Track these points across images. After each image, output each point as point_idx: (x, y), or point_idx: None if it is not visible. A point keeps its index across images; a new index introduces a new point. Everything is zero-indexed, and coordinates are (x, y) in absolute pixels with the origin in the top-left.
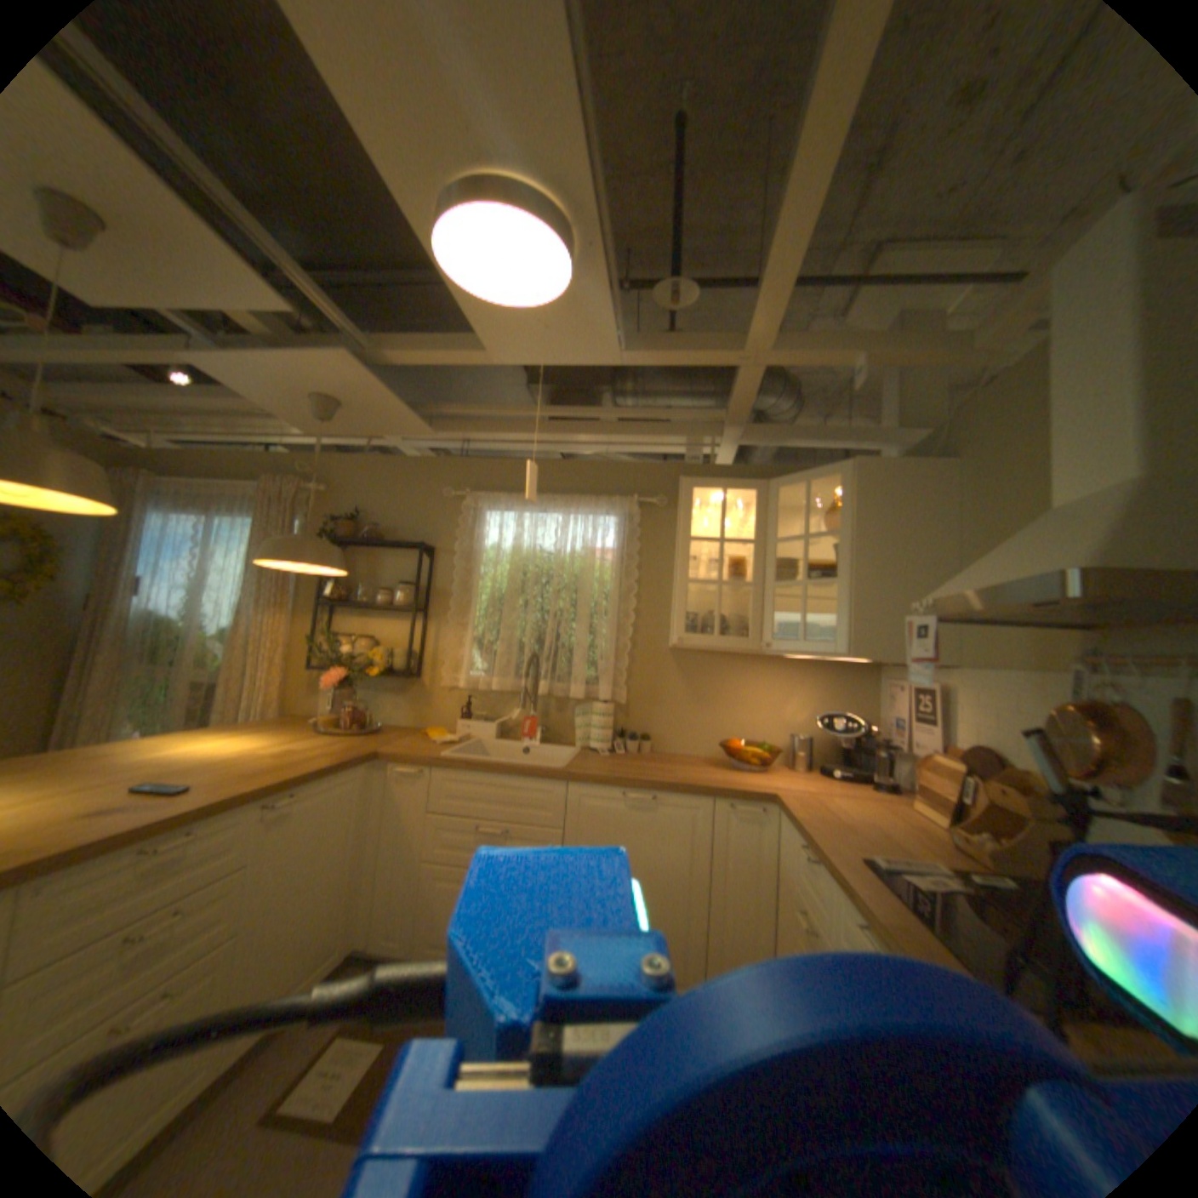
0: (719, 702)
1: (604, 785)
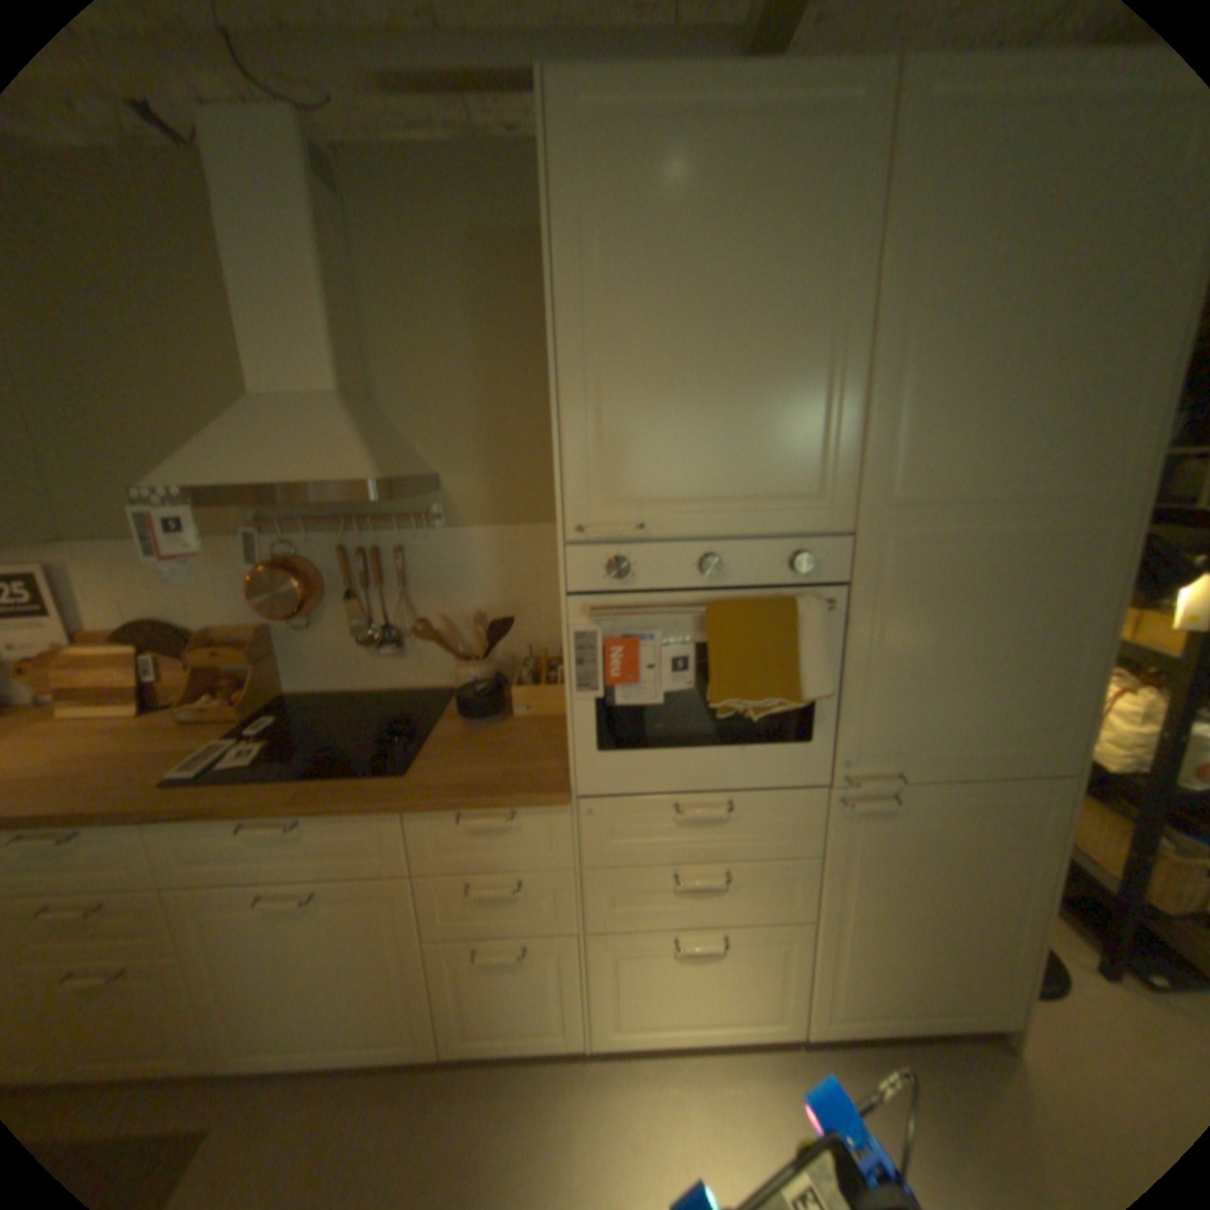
0: None
1: None
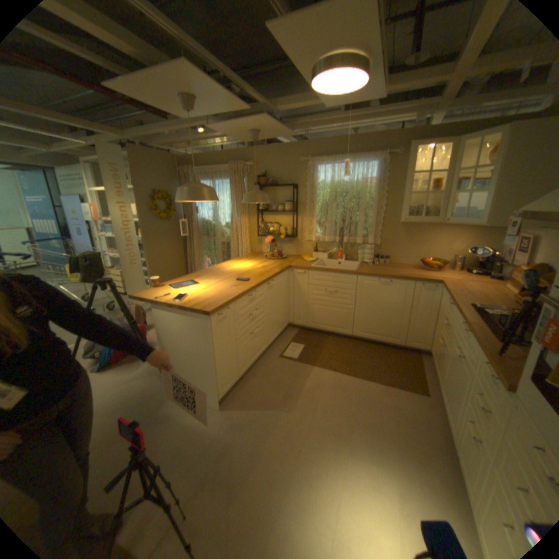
0: (422, 242)
1: (371, 276)
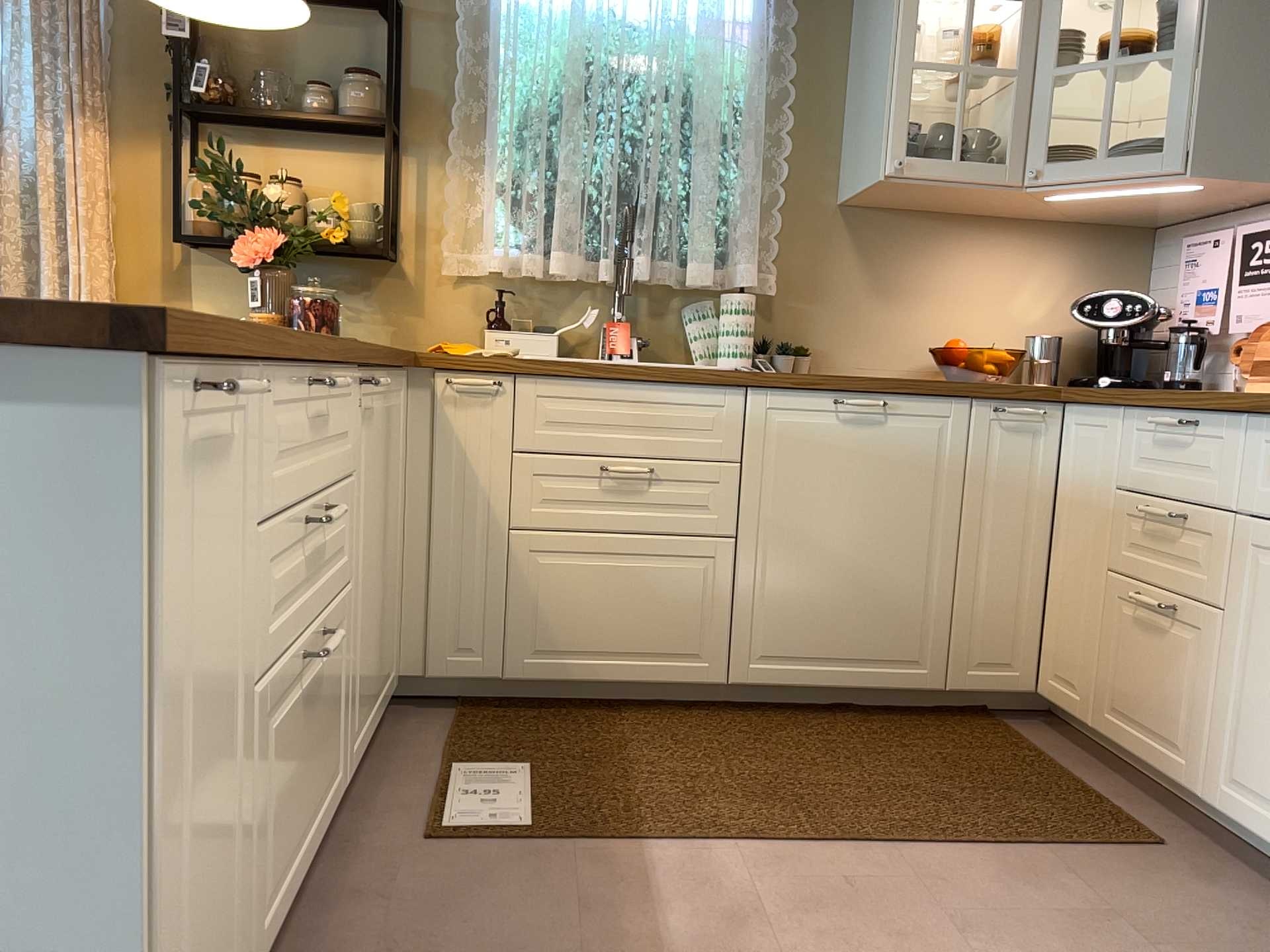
0: (919, 290)
1: (810, 387)
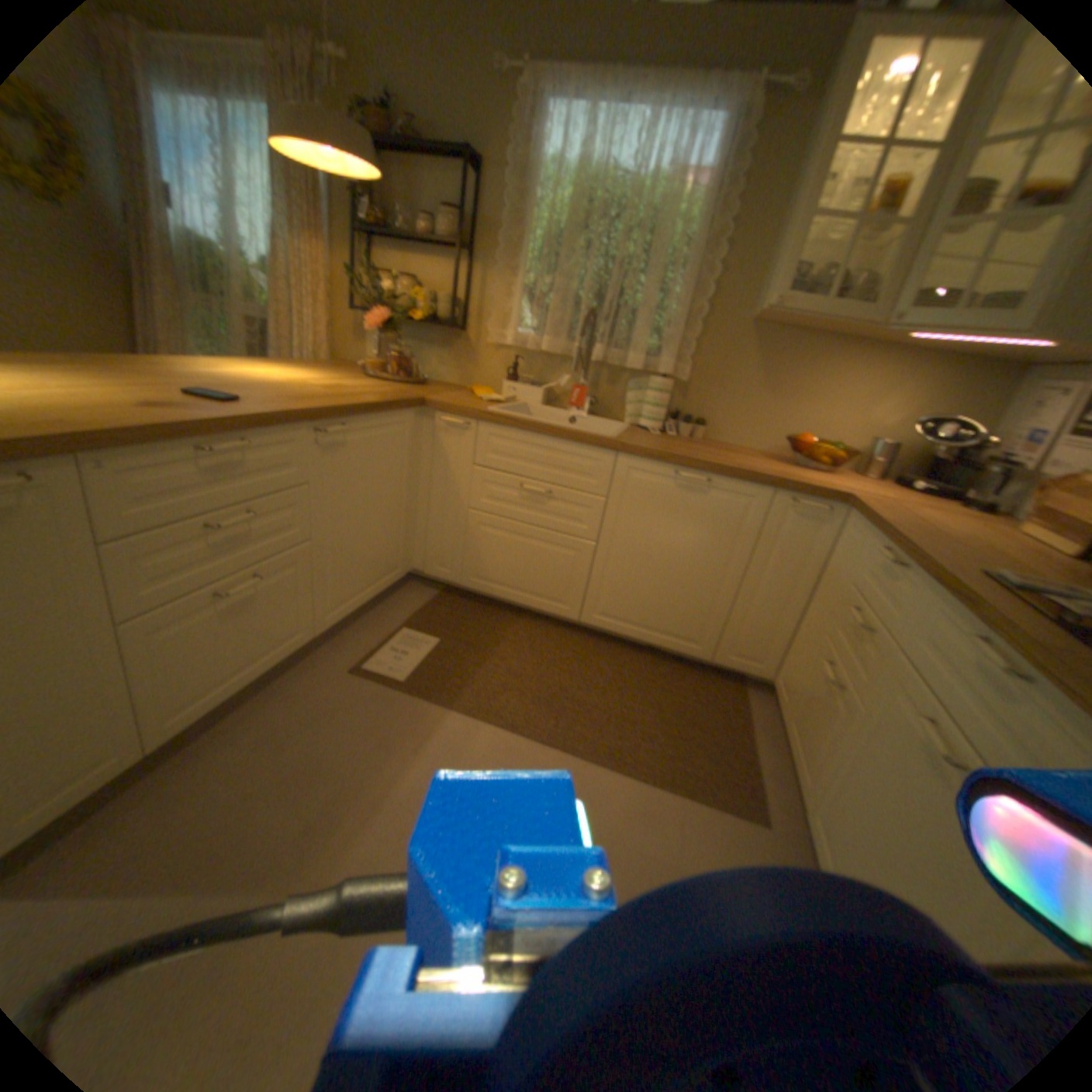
0: (799, 393)
1: (658, 461)
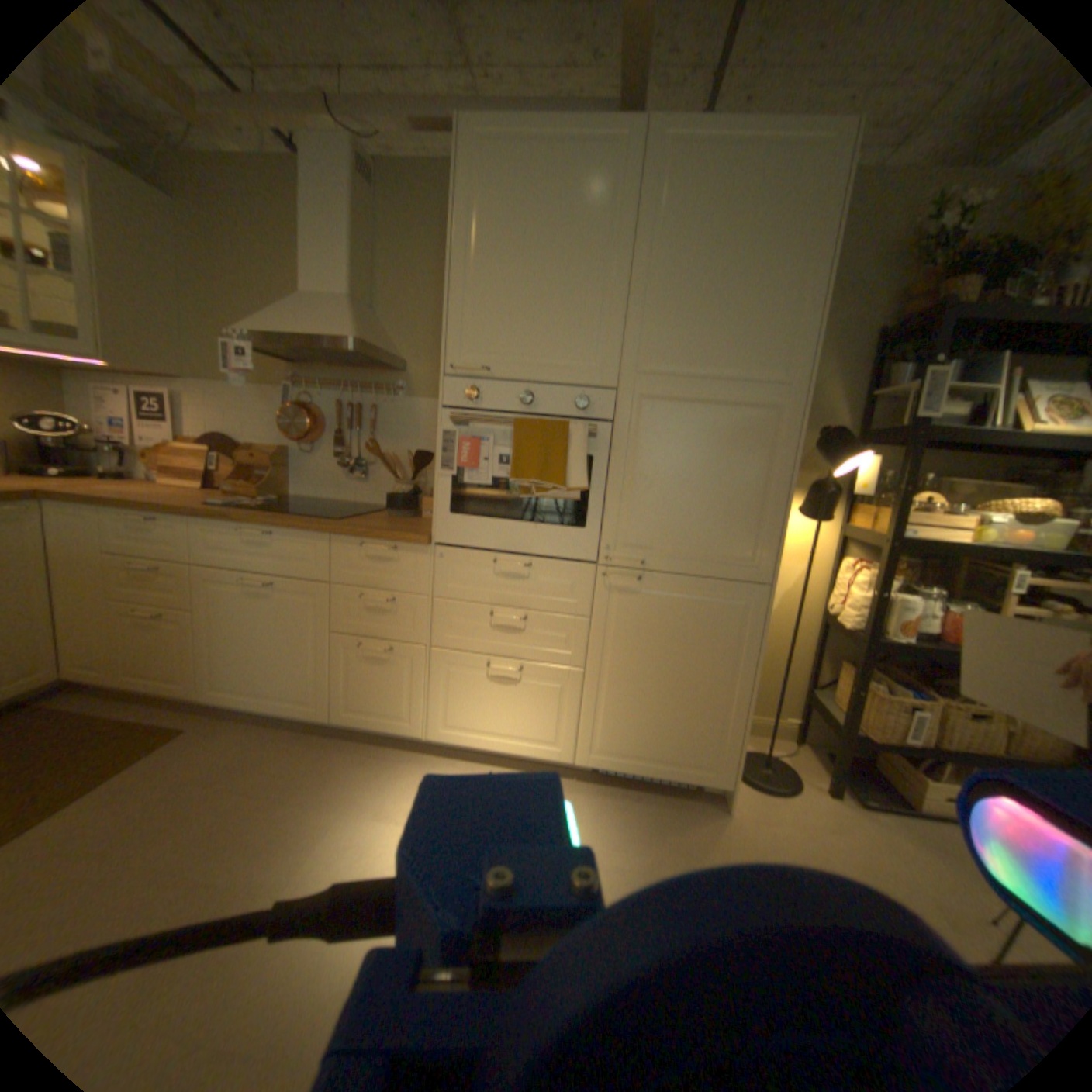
0: None
1: None
